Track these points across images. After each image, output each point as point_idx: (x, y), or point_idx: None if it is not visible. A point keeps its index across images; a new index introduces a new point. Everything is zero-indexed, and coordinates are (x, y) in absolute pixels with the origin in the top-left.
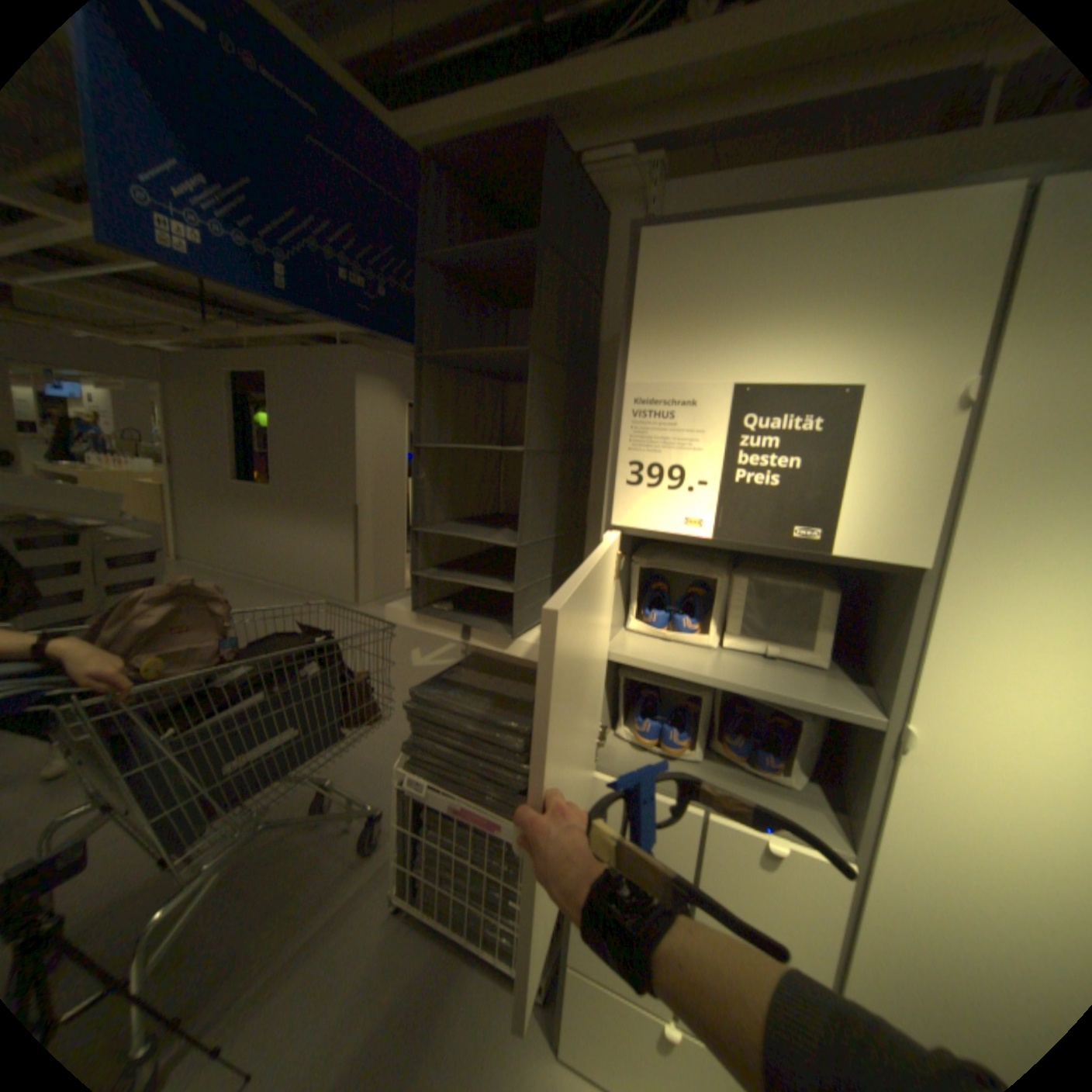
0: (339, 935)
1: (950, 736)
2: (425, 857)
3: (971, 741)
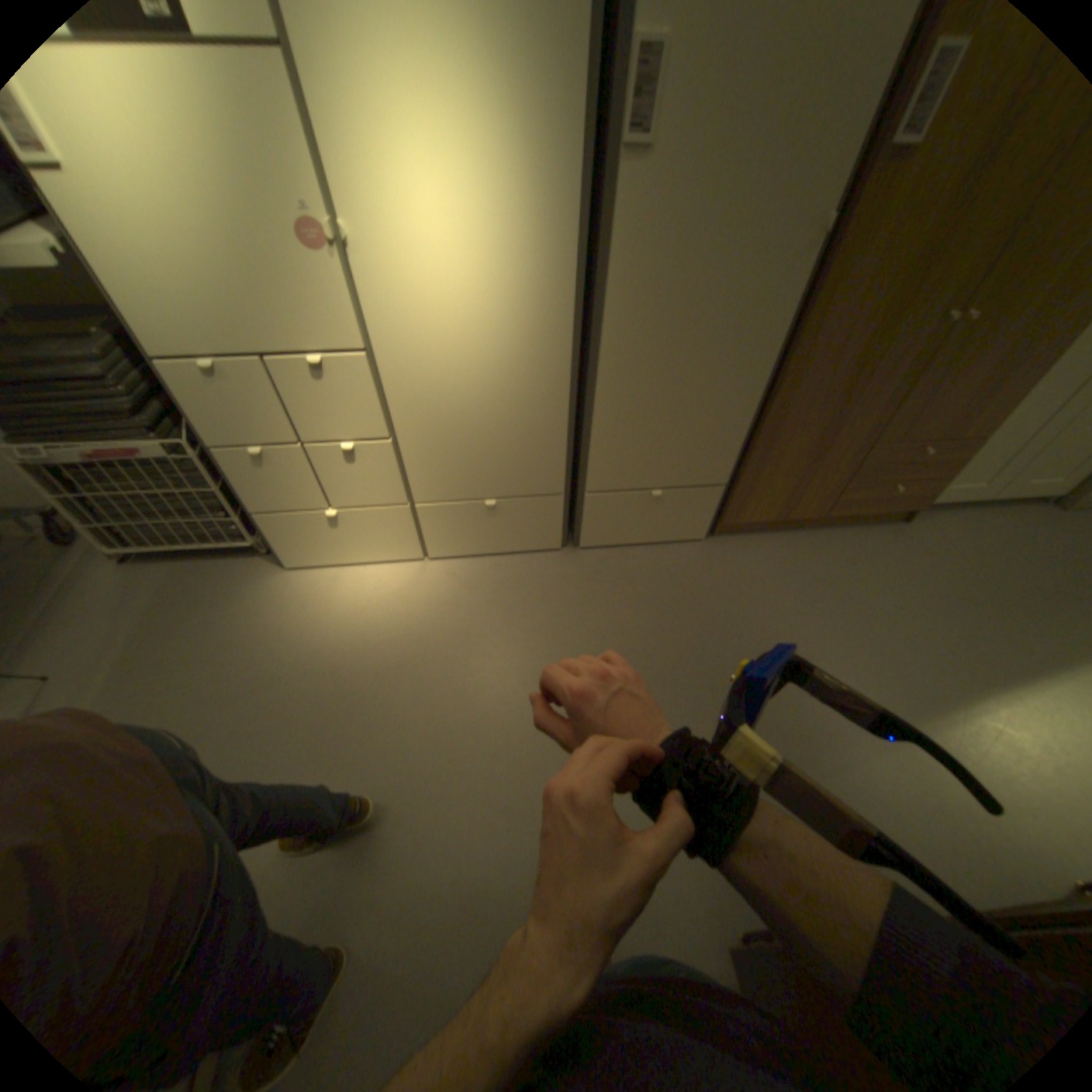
0: (76, 594)
1: (363, 220)
2: (102, 507)
3: (376, 220)
